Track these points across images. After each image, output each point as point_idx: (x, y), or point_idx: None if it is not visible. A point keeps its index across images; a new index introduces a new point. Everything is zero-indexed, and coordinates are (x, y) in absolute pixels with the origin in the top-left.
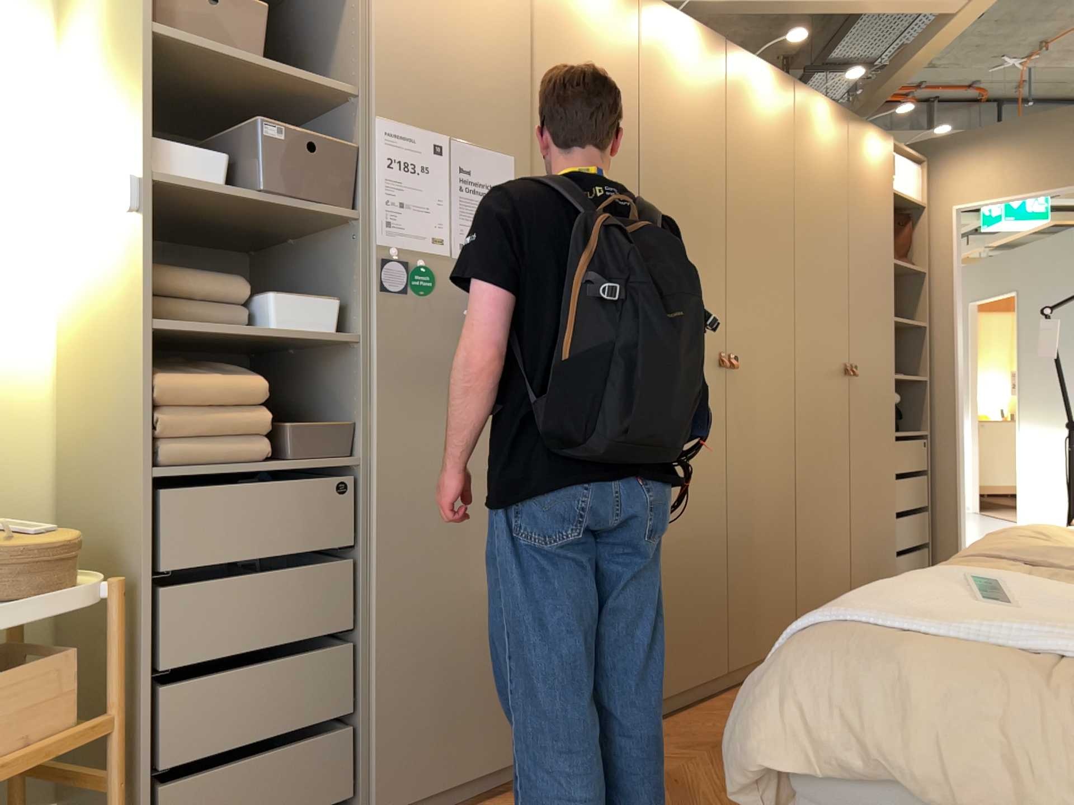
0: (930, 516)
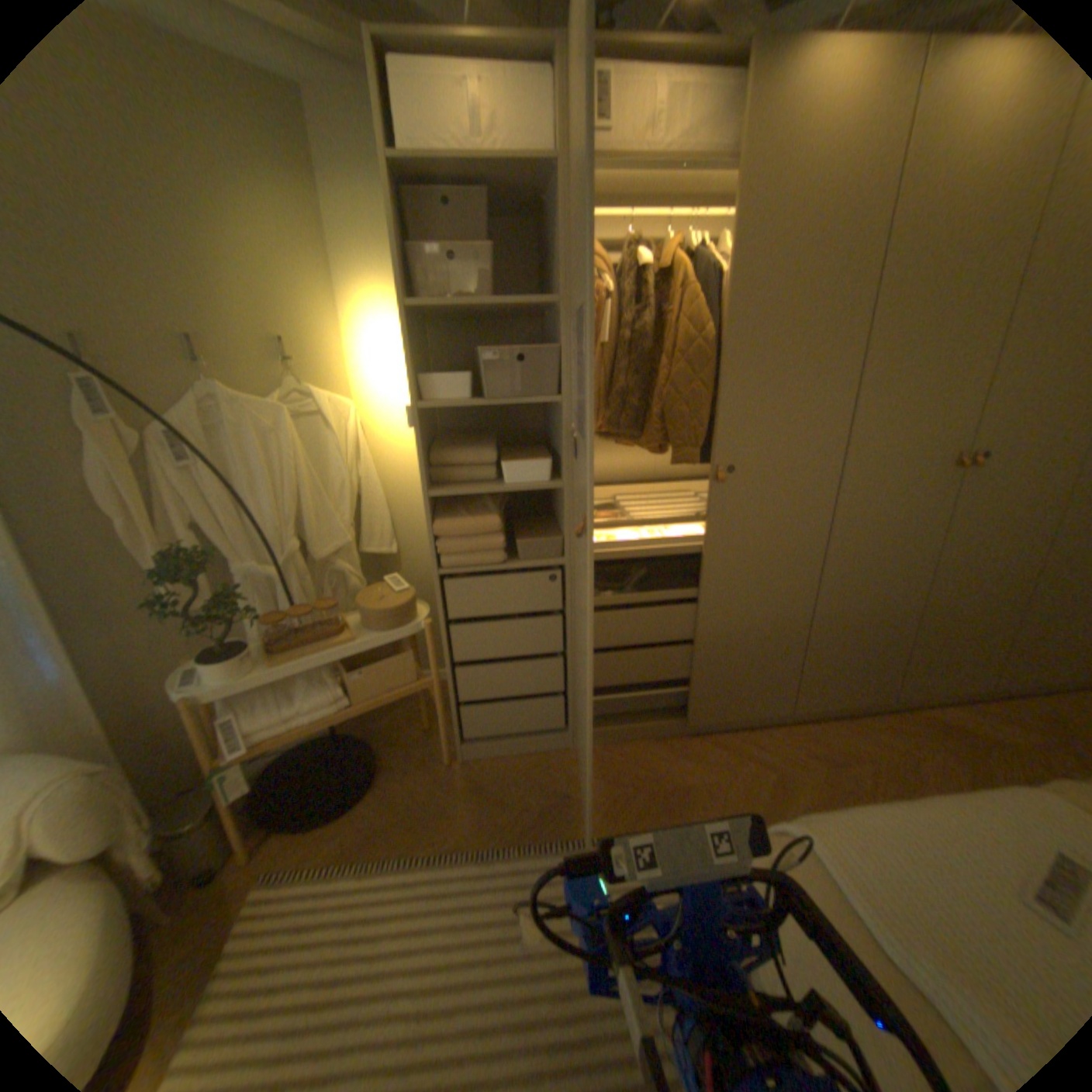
0: None
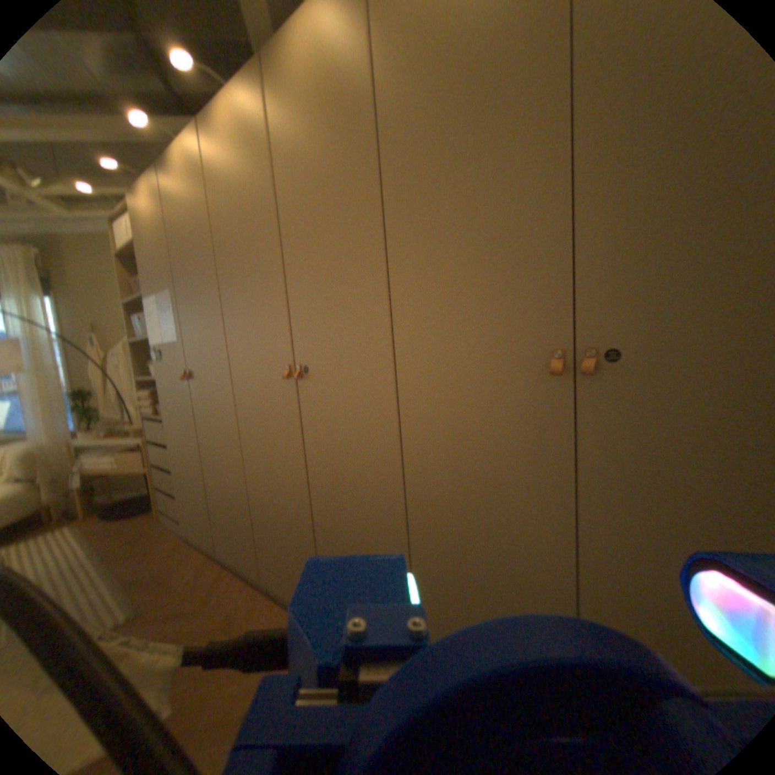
0: None
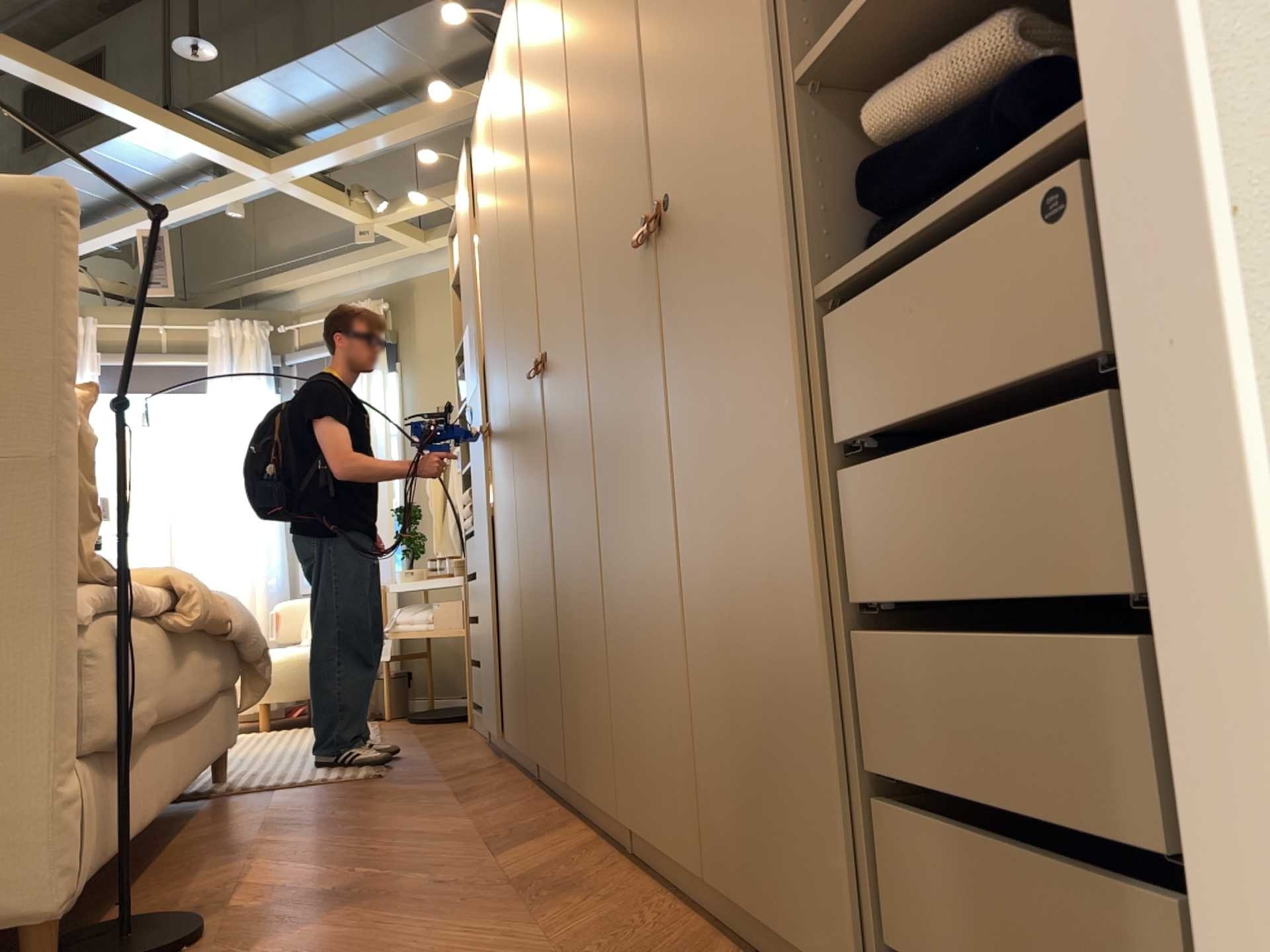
0: None
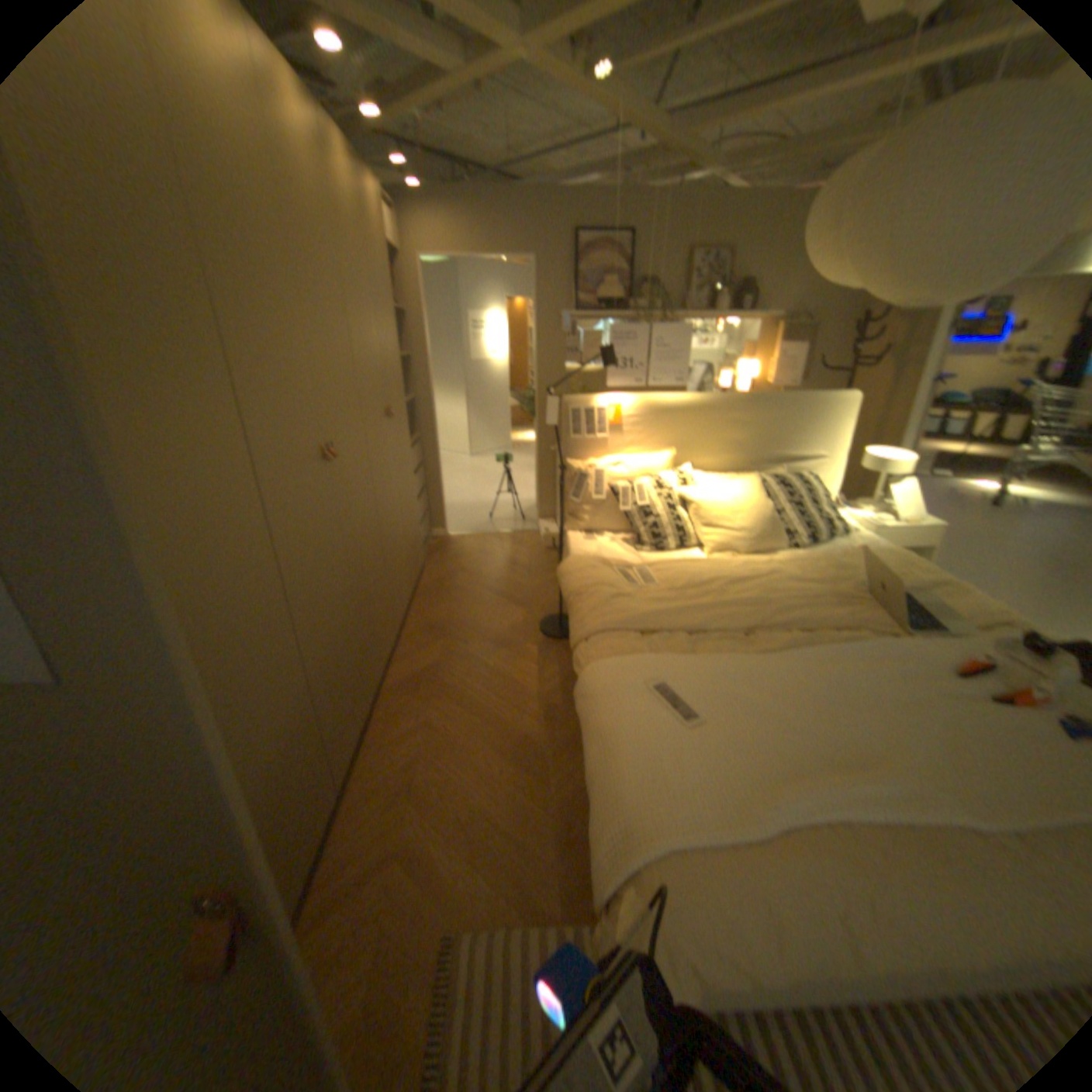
0: (422, 488)
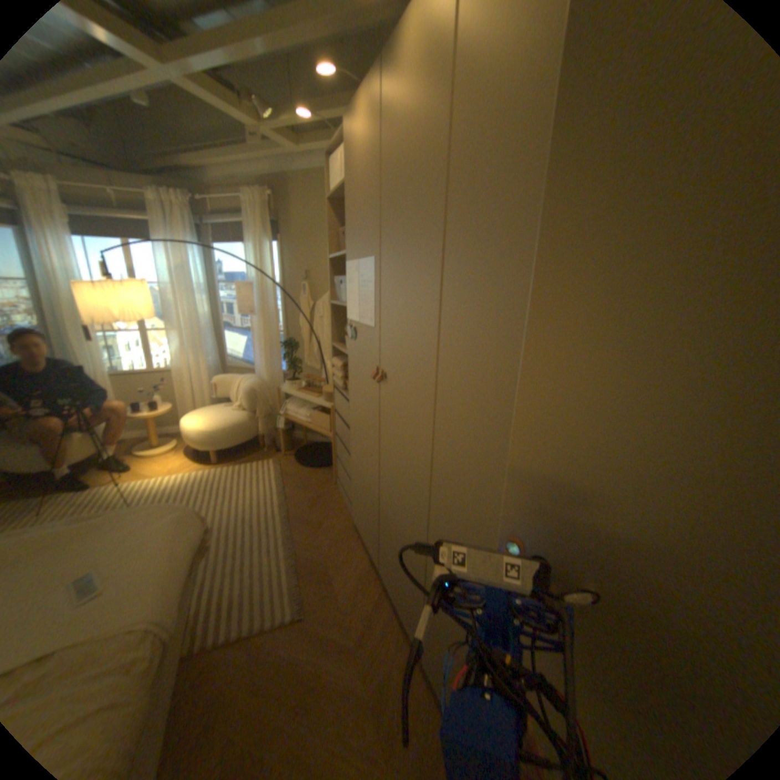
0: None
